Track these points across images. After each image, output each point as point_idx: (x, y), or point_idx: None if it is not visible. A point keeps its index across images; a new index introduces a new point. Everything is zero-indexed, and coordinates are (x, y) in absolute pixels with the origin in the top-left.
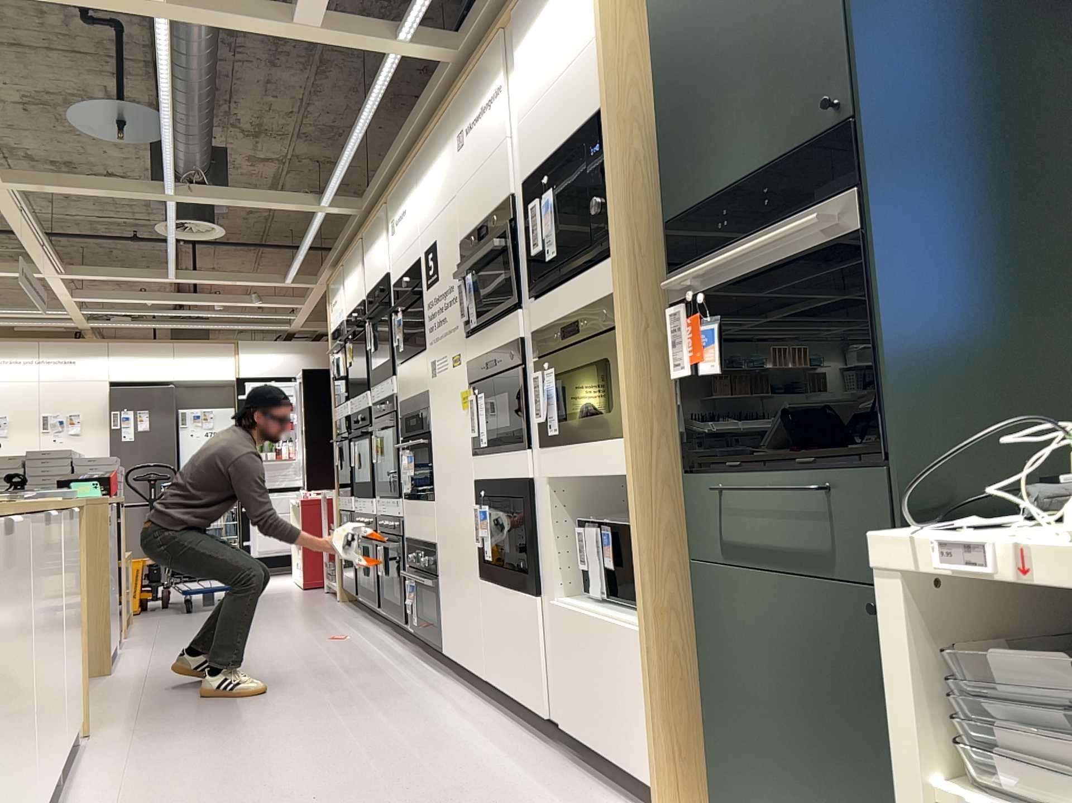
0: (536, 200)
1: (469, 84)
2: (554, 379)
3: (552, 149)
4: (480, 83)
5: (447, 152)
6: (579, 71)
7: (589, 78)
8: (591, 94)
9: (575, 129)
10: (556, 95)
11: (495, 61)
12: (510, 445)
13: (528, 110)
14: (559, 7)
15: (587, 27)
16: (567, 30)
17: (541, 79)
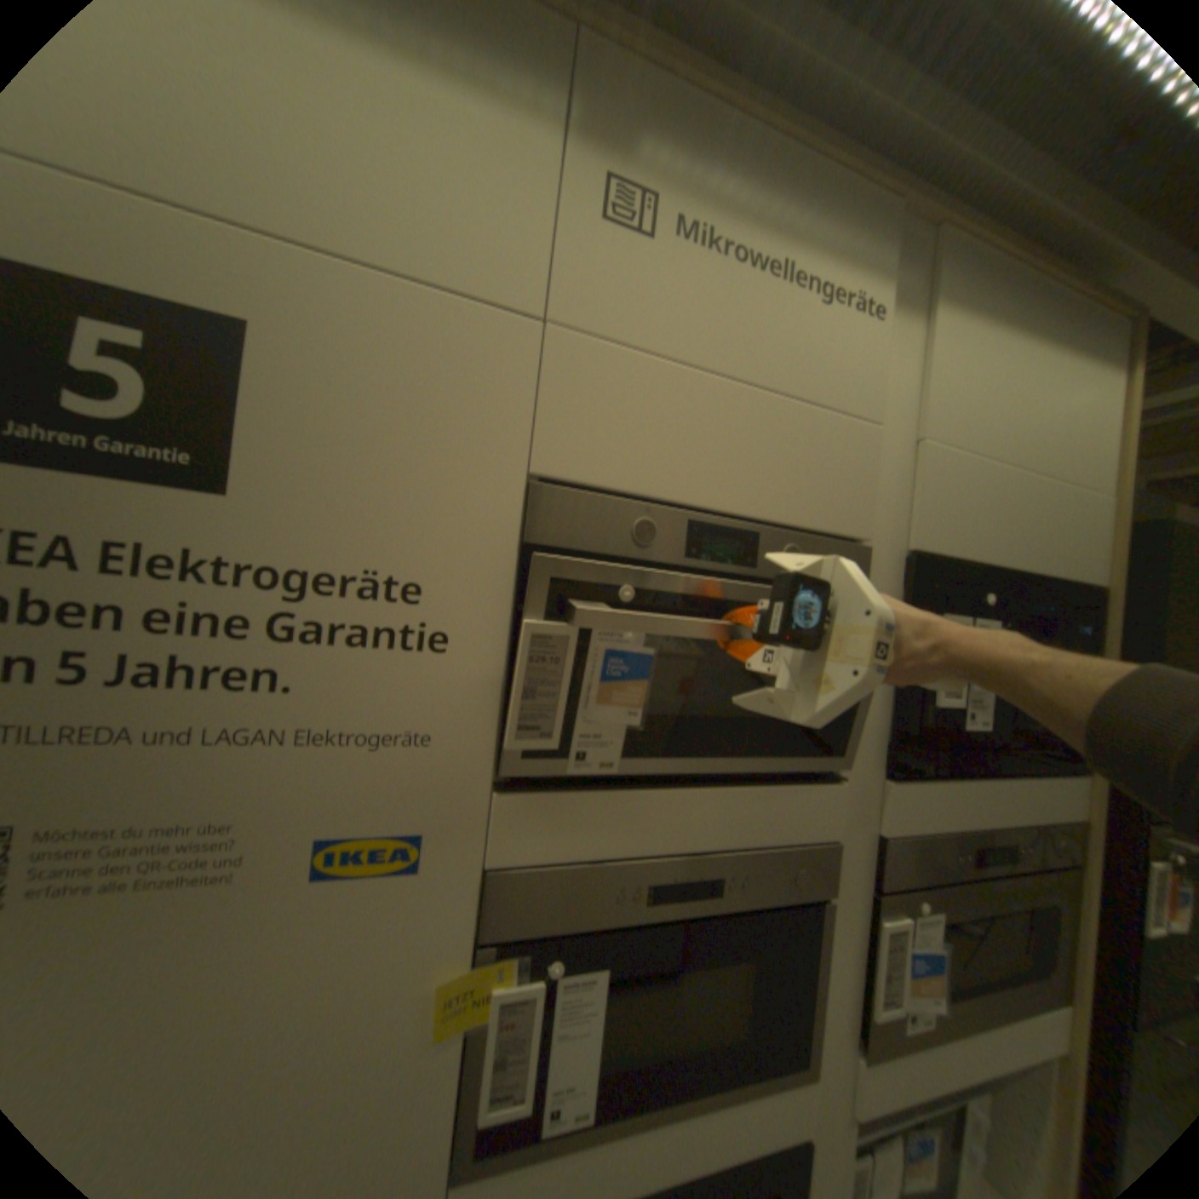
0: (967, 619)
1: (730, 126)
2: (951, 940)
3: (1005, 560)
4: (791, 191)
5: (505, 133)
6: (1078, 502)
7: (1093, 530)
8: (1091, 554)
9: (1055, 571)
10: (1030, 488)
11: (867, 228)
12: (731, 1092)
13: (959, 440)
14: (1059, 372)
15: (1098, 461)
16: (1068, 425)
17: (1001, 427)
